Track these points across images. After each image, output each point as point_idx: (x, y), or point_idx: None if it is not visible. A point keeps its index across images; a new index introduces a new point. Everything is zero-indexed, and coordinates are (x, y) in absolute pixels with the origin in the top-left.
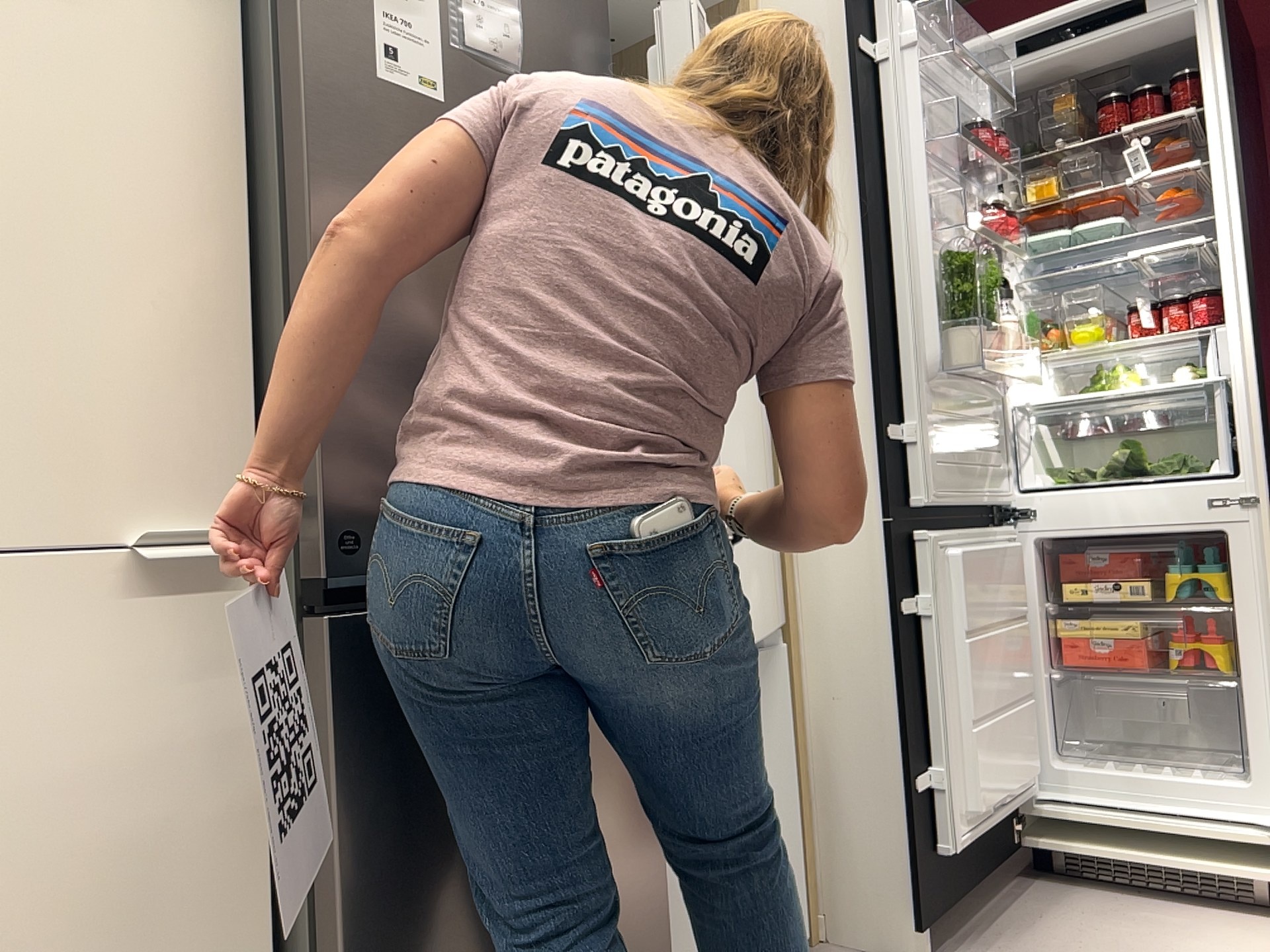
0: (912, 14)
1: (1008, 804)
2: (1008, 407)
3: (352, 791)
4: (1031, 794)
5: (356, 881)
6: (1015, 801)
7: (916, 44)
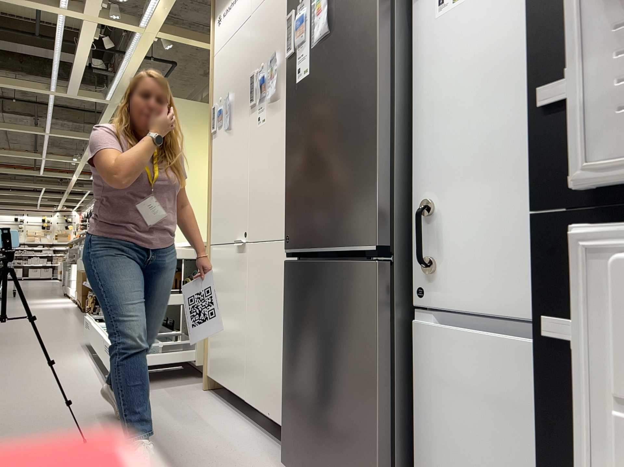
0: None
1: None
2: None
3: (286, 315)
4: None
5: (286, 342)
6: None
7: None
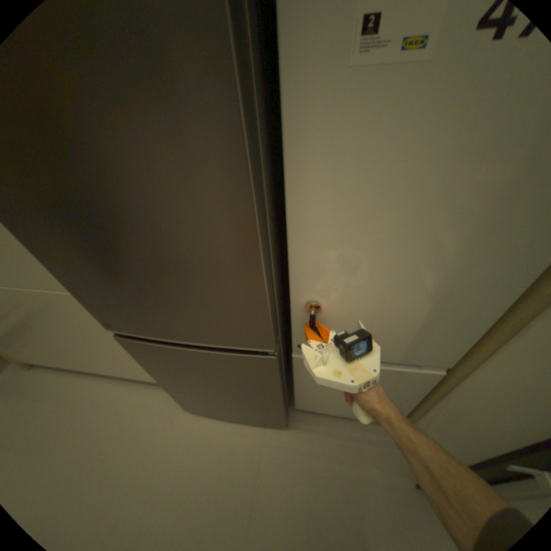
0: None
1: None
2: None
3: (144, 364)
4: None
5: (154, 375)
6: None
7: None
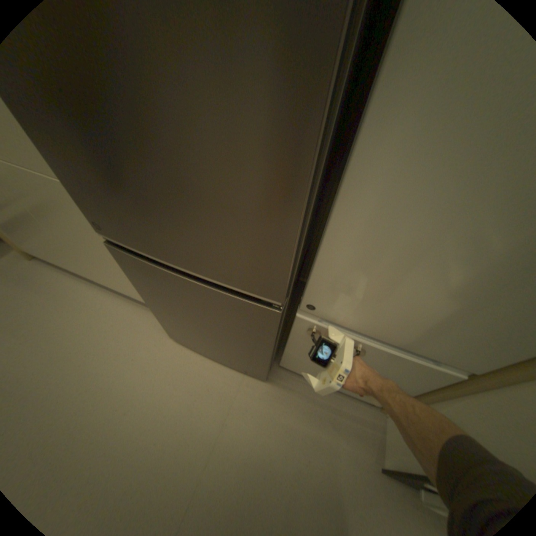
0: None
1: None
2: None
3: (135, 281)
4: None
5: (145, 295)
6: None
7: None
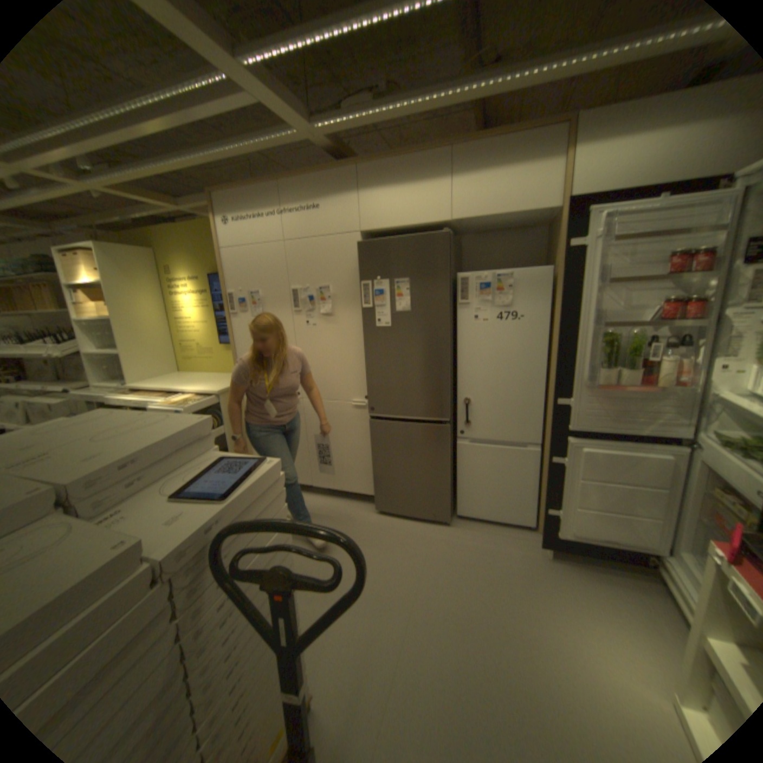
0: (610, 216)
1: (623, 546)
2: (710, 393)
3: (374, 444)
4: (653, 554)
5: (375, 457)
6: (629, 548)
7: (608, 232)
